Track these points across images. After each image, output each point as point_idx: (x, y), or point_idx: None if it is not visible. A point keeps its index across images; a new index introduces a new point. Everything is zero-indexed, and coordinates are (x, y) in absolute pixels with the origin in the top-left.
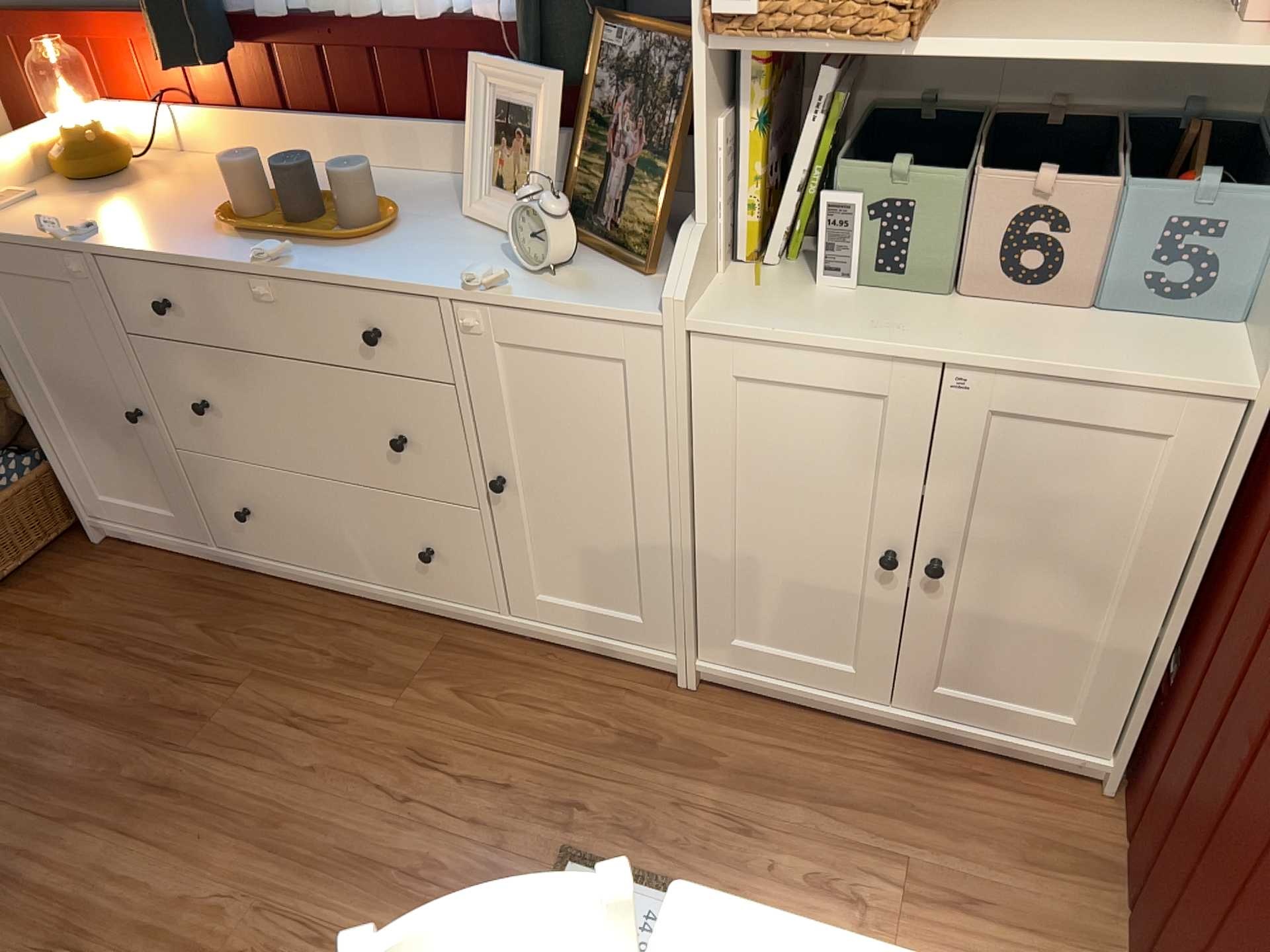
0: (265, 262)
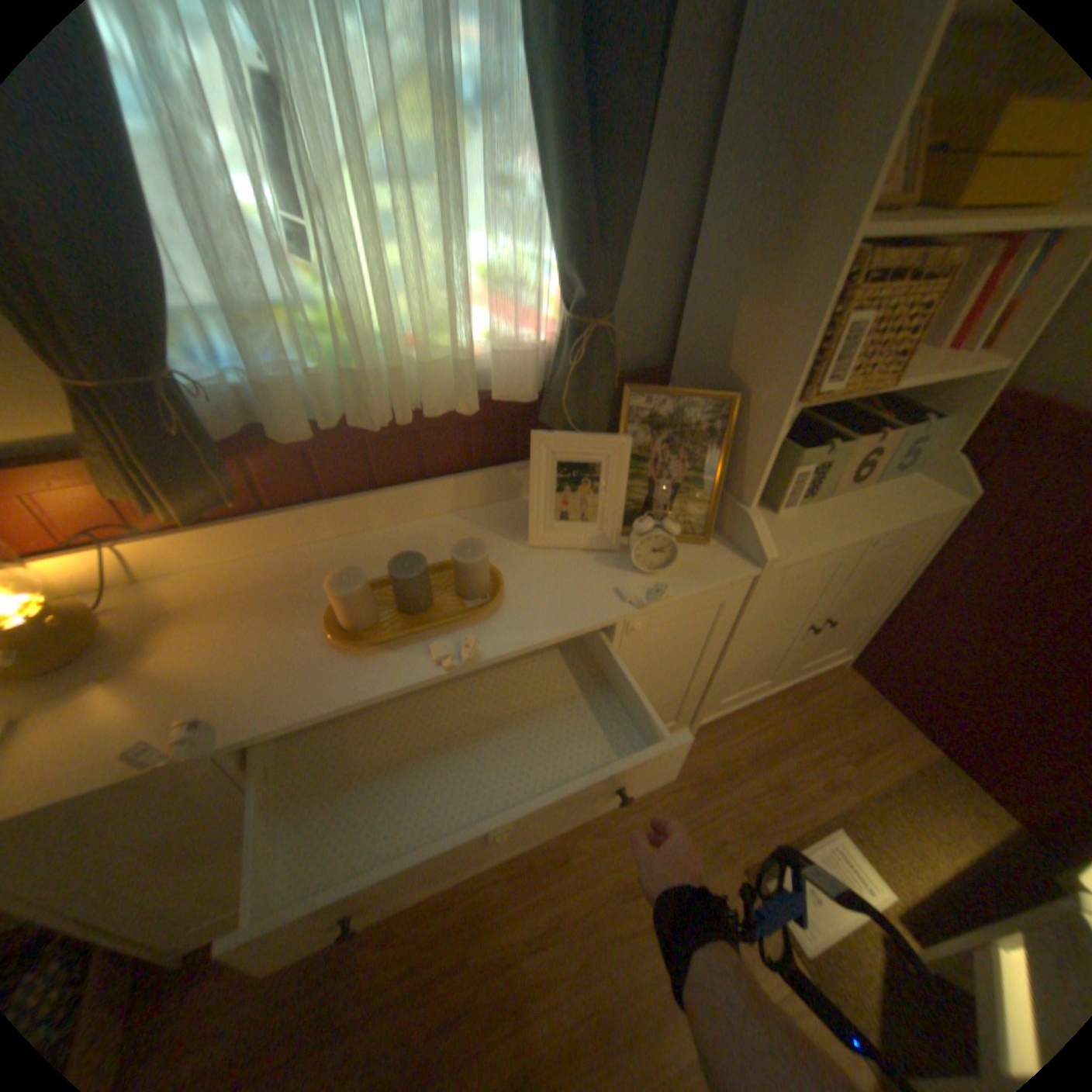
0: (457, 665)
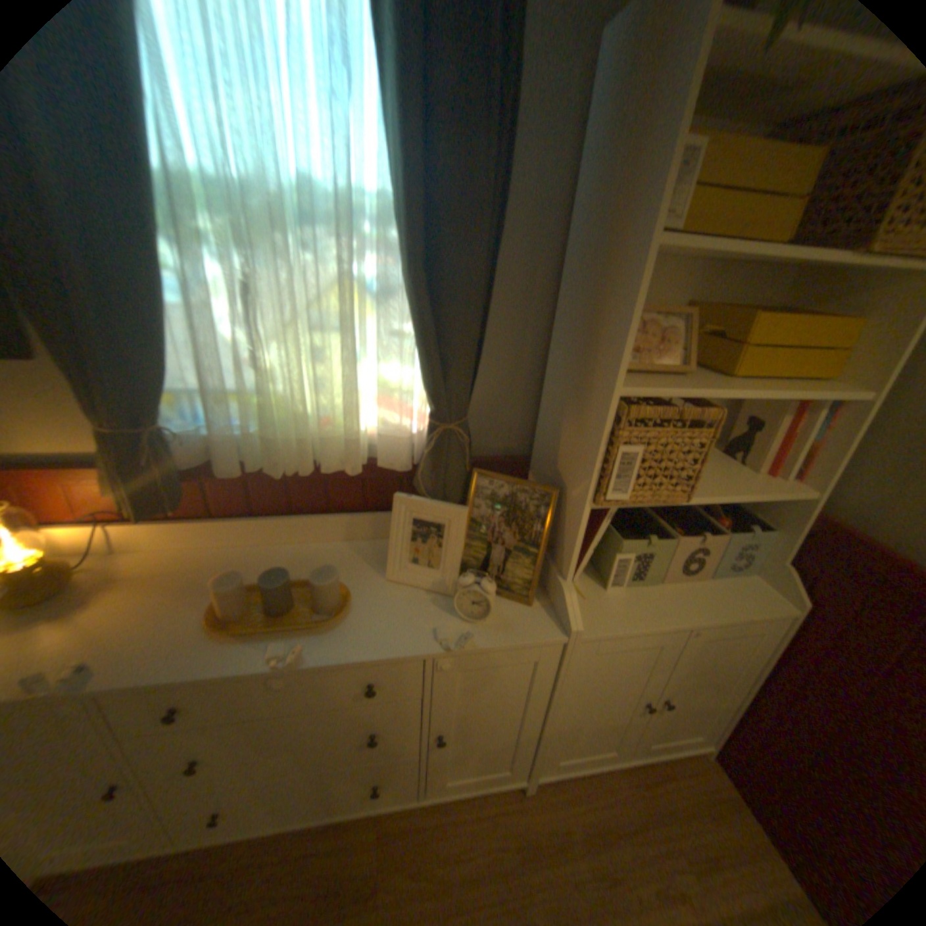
0: (276, 668)
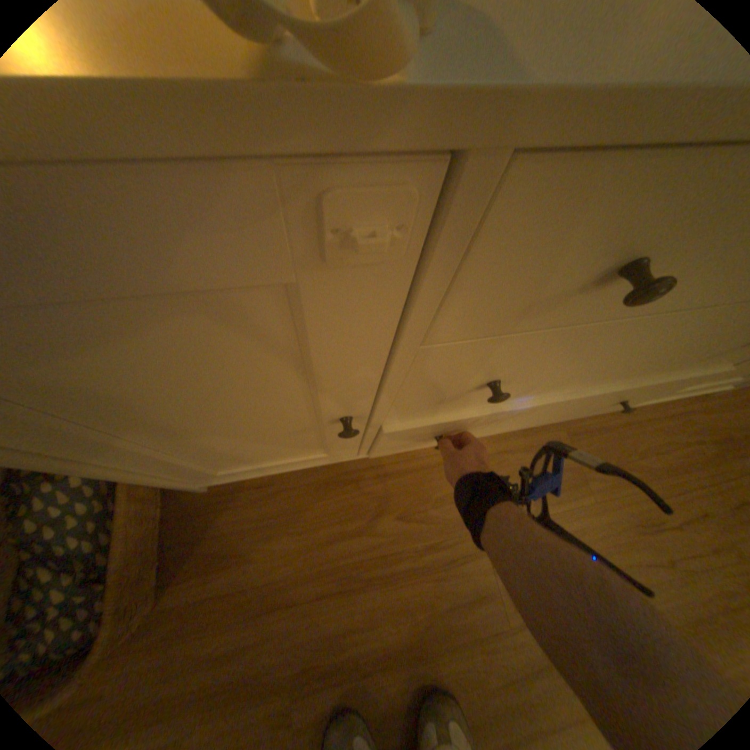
0: None
